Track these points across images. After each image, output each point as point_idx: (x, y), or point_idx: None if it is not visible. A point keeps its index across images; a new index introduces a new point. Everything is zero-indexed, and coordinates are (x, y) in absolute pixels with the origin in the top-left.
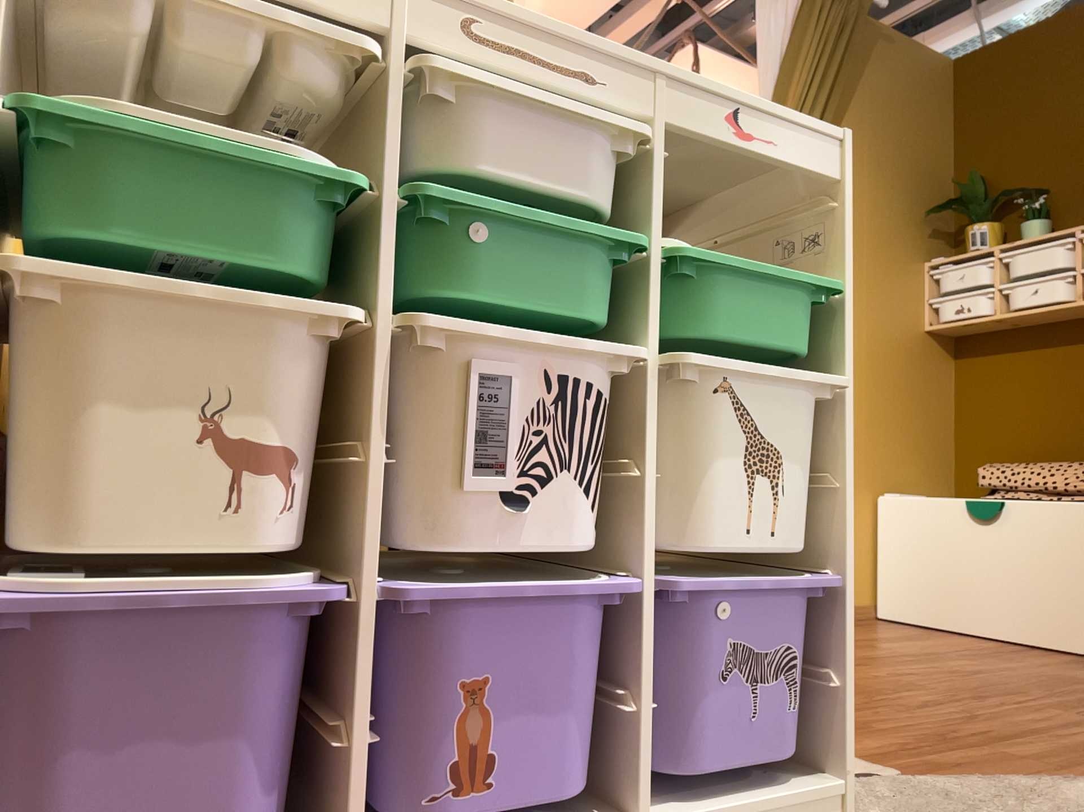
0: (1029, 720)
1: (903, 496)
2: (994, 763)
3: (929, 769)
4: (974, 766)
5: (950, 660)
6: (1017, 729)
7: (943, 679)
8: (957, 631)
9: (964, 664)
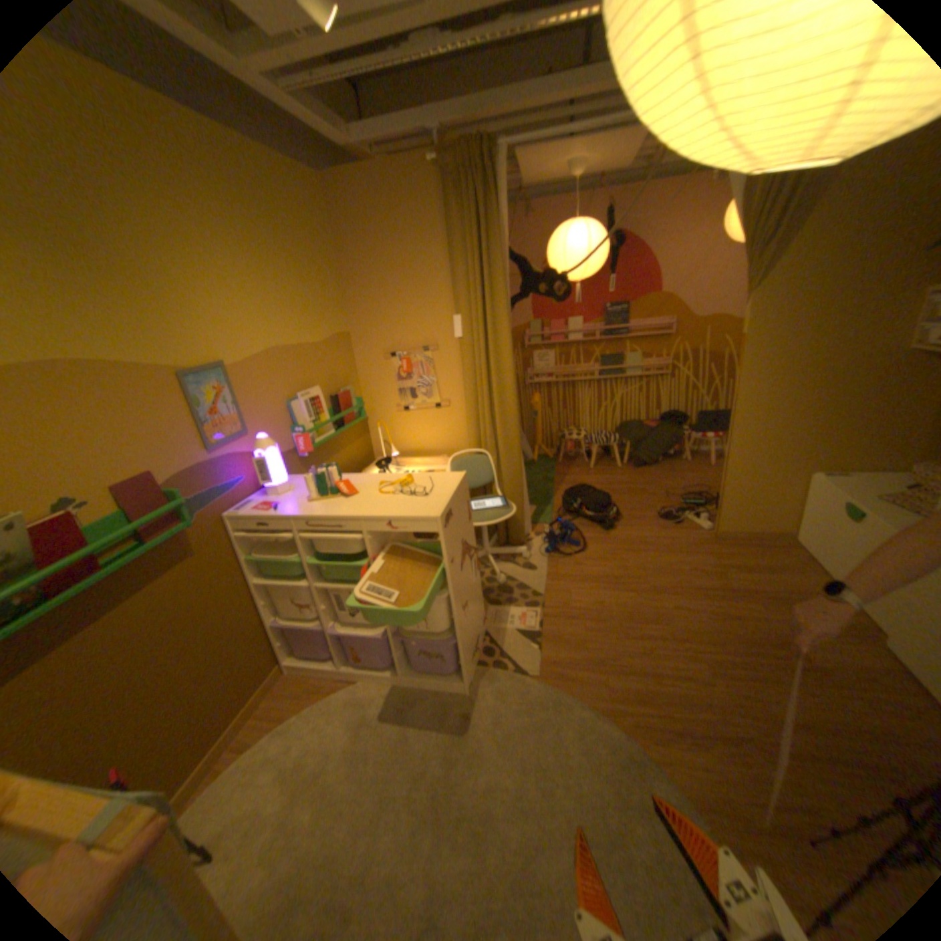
0: (667, 673)
1: (830, 482)
2: (584, 691)
3: (551, 683)
4: (572, 688)
5: (742, 607)
6: (643, 677)
7: (695, 625)
8: (827, 574)
9: (745, 614)
